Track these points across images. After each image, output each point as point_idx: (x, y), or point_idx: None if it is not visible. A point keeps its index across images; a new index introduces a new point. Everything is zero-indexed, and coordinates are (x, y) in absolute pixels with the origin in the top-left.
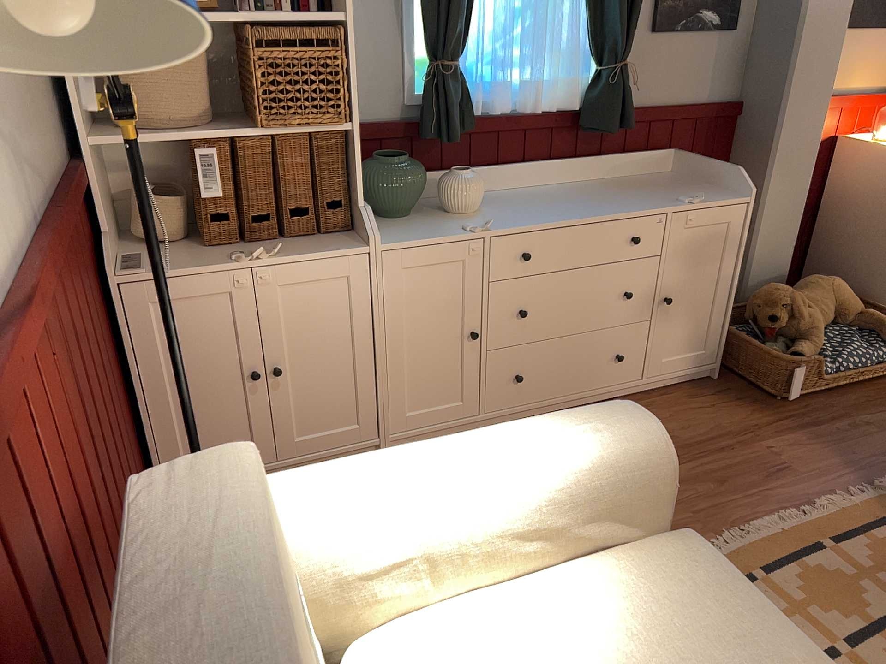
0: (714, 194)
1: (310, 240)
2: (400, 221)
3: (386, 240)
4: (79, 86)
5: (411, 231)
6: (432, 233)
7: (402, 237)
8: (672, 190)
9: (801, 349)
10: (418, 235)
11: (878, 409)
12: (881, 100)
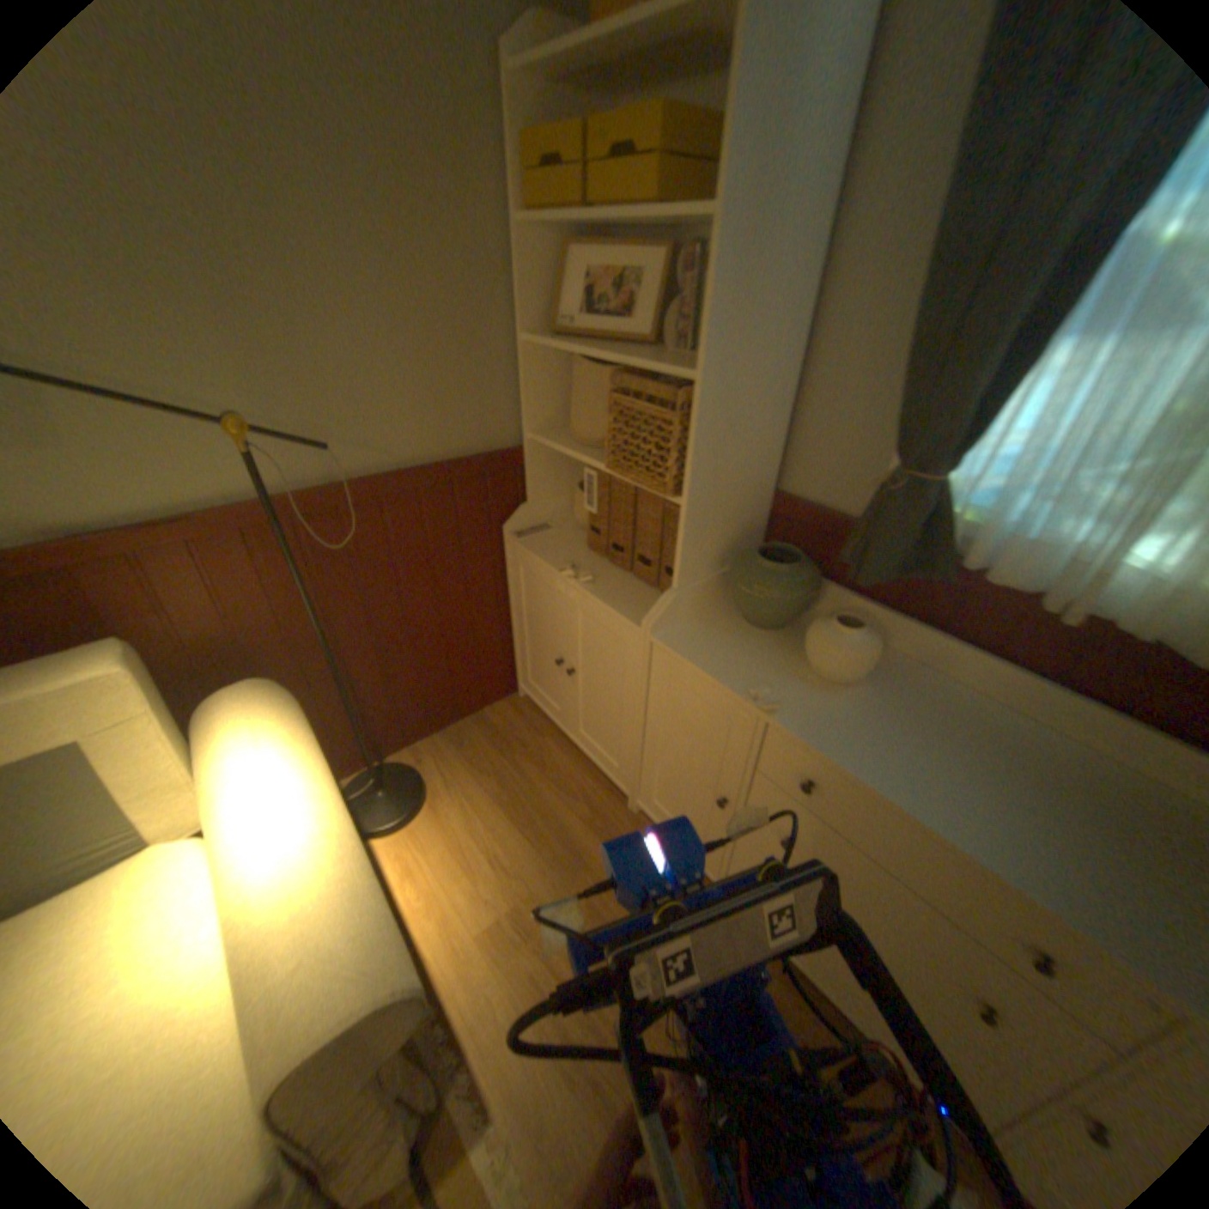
0: None
1: (642, 589)
2: (742, 630)
3: (673, 635)
4: (542, 389)
5: (717, 646)
6: (721, 665)
7: (689, 645)
8: None
9: None
10: (705, 655)
11: None
12: None
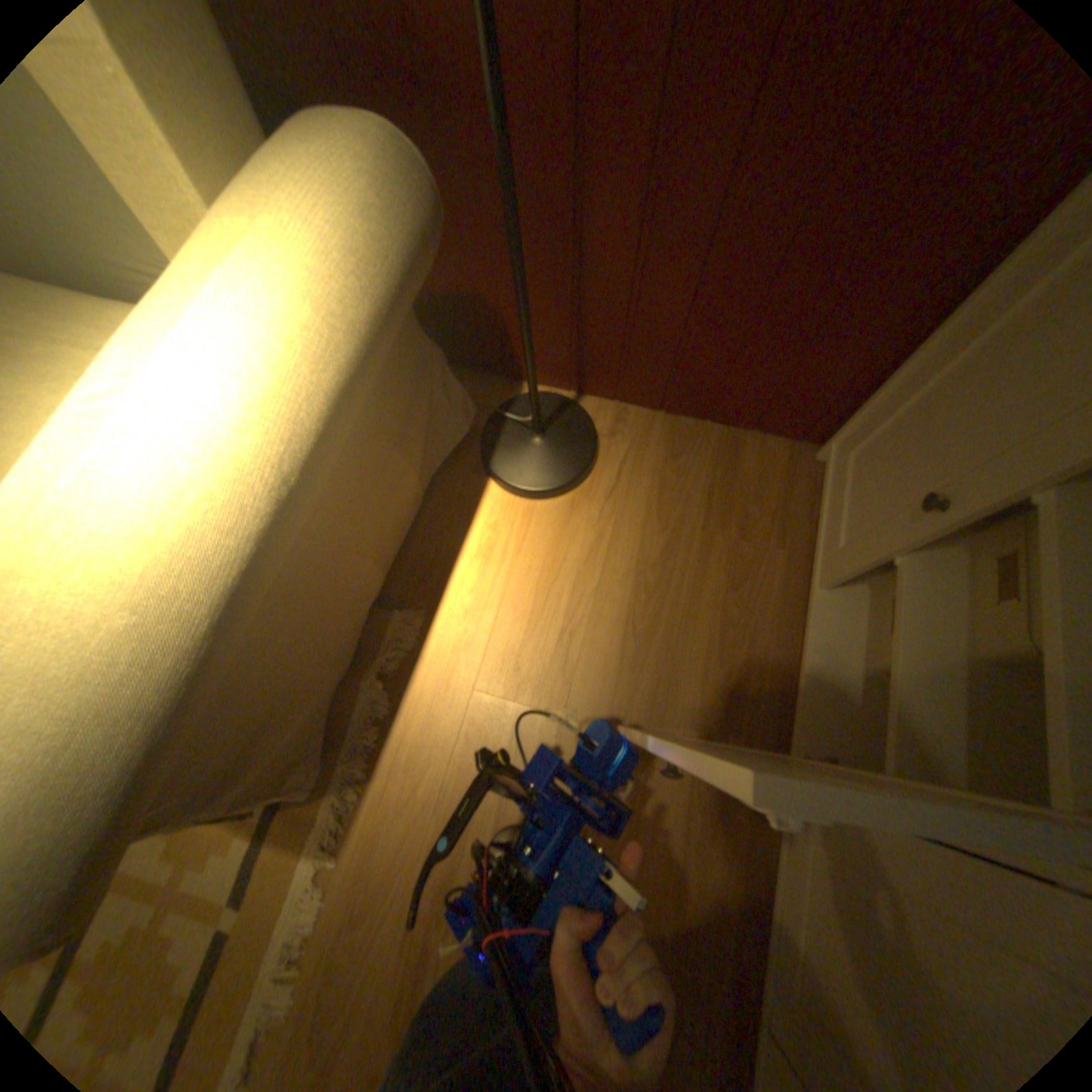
0: None
1: None
2: None
3: None
4: None
5: None
6: None
7: None
8: None
9: None
10: None
11: None
12: None
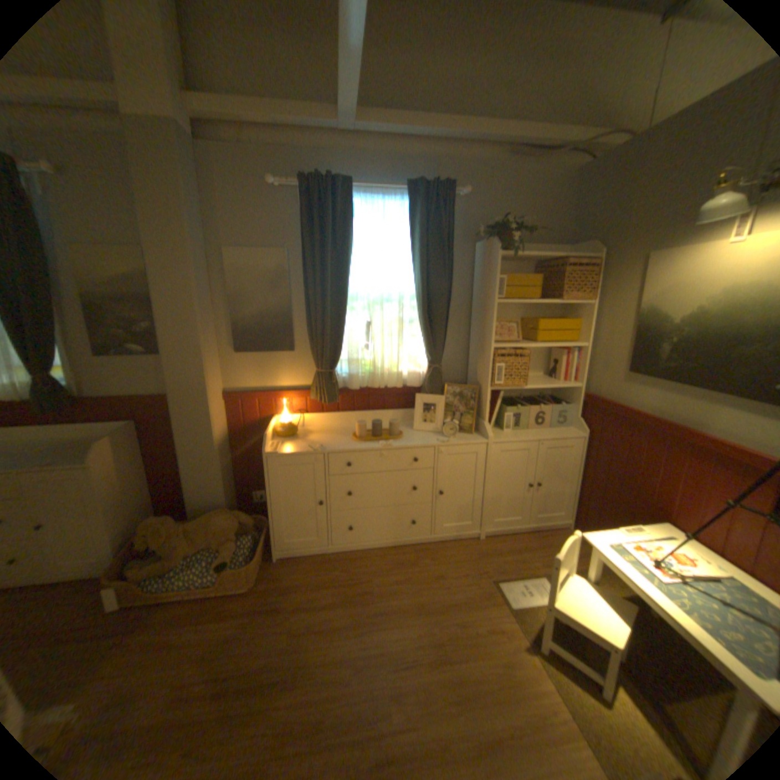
0: (80, 459)
1: None
2: None
3: None
4: None
5: None
6: None
7: None
8: (71, 453)
9: (137, 571)
10: None
11: (162, 630)
12: (300, 395)
